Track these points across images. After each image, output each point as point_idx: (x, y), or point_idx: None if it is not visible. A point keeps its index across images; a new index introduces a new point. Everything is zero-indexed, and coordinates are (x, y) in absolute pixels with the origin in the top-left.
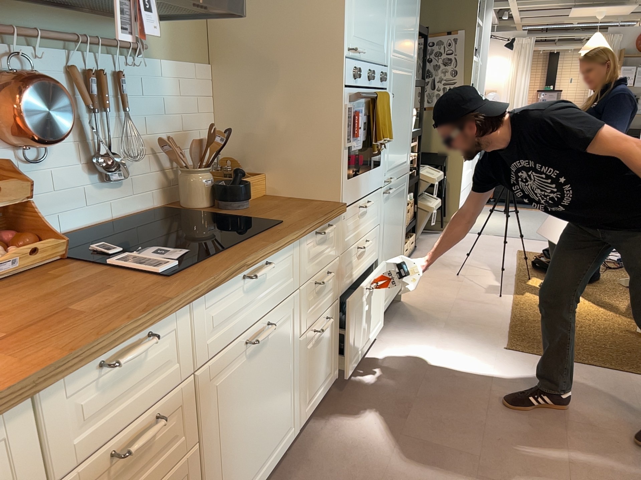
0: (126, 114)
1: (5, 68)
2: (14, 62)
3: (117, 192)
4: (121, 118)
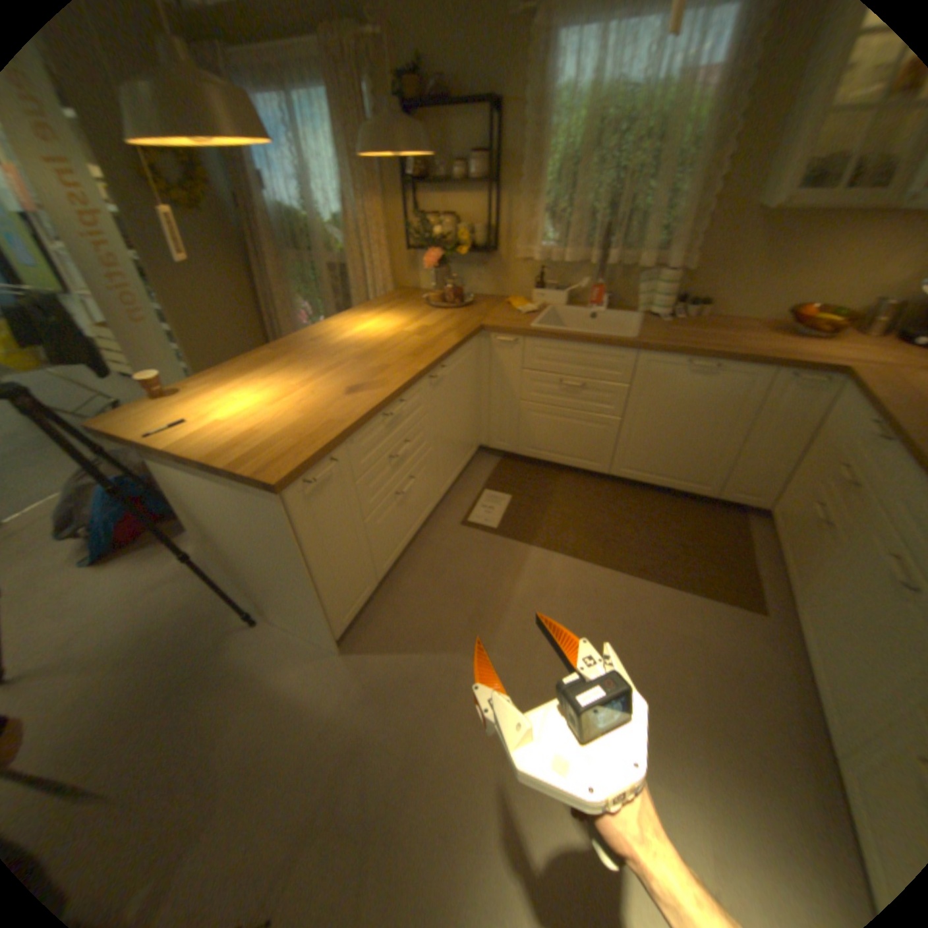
0: None
1: None
2: None
3: None
4: None
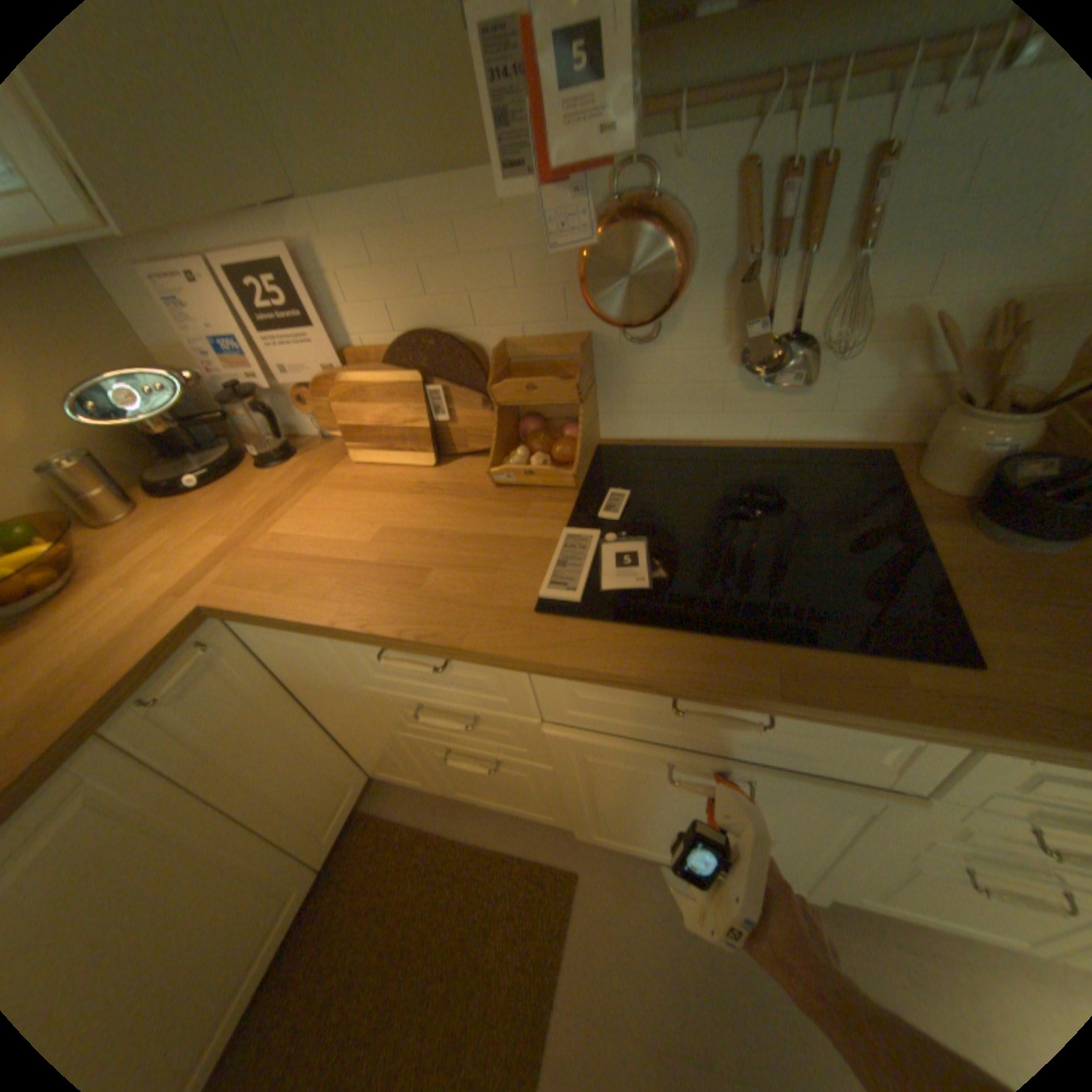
0: (866, 249)
1: (627, 182)
2: (637, 170)
3: (794, 400)
4: (861, 256)
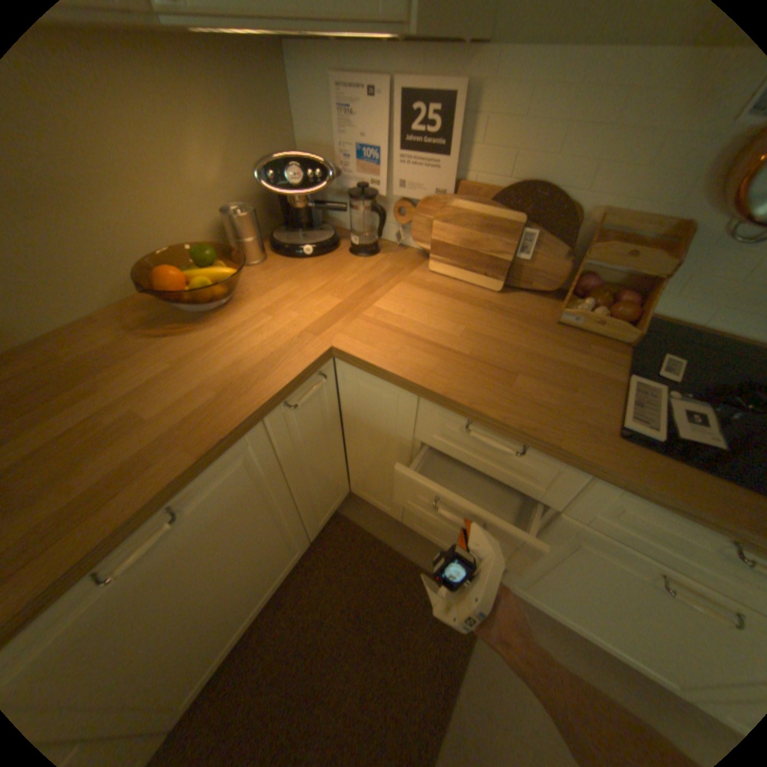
0: None
1: None
2: None
3: None
4: None
